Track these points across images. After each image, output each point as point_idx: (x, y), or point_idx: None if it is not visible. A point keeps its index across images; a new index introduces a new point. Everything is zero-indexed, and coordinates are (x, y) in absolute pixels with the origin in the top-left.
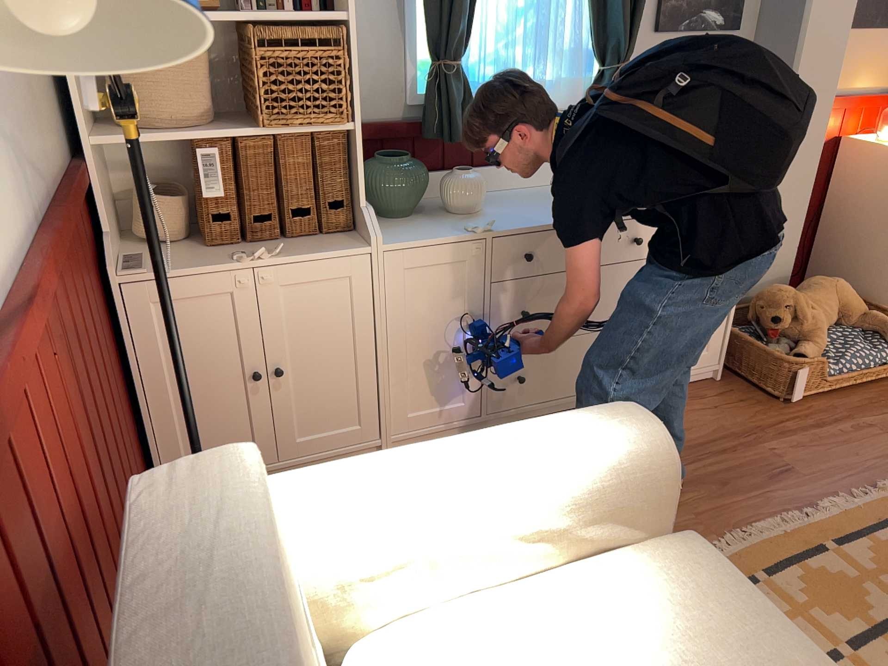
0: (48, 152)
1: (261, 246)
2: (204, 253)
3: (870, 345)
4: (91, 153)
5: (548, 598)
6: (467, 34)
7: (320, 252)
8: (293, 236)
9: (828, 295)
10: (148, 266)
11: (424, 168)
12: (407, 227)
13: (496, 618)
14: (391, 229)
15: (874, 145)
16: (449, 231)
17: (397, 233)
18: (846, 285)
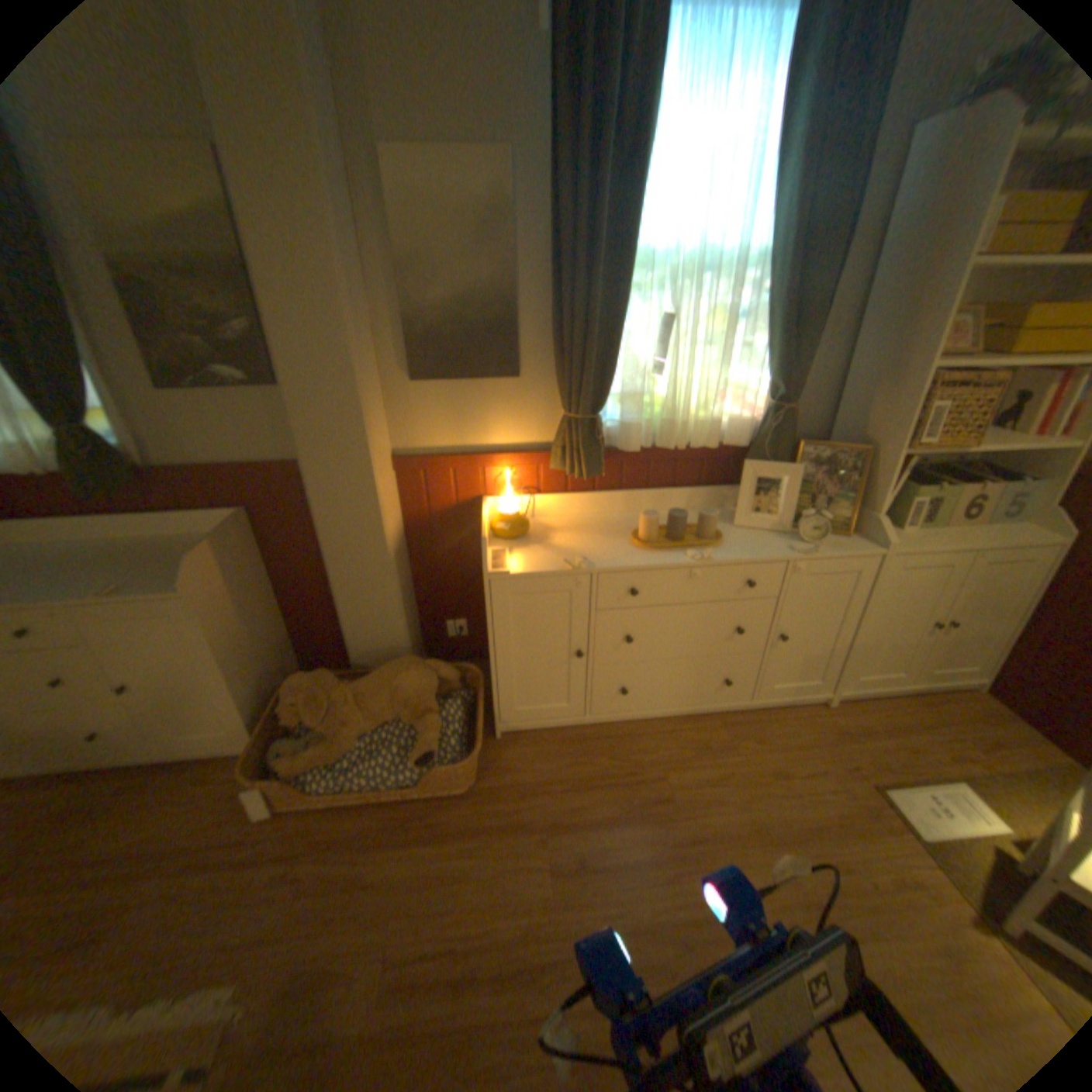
0: None
1: None
2: None
3: (396, 759)
4: None
5: None
6: None
7: None
8: None
9: (381, 688)
10: None
11: None
12: None
13: None
14: None
15: (484, 515)
16: None
17: None
18: (410, 678)
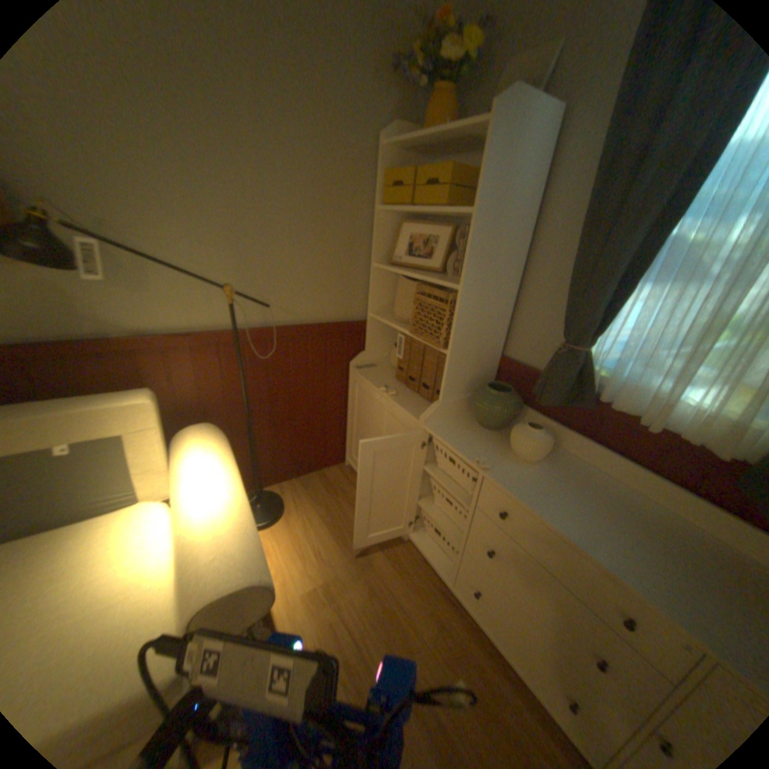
0: (326, 309)
1: (405, 390)
2: (388, 379)
3: None
4: (370, 318)
5: (152, 575)
6: (603, 328)
7: (407, 408)
8: (422, 396)
9: None
10: (366, 370)
11: (519, 408)
12: (468, 432)
13: (150, 552)
14: (460, 426)
15: None
16: (470, 450)
17: (452, 429)
18: None
